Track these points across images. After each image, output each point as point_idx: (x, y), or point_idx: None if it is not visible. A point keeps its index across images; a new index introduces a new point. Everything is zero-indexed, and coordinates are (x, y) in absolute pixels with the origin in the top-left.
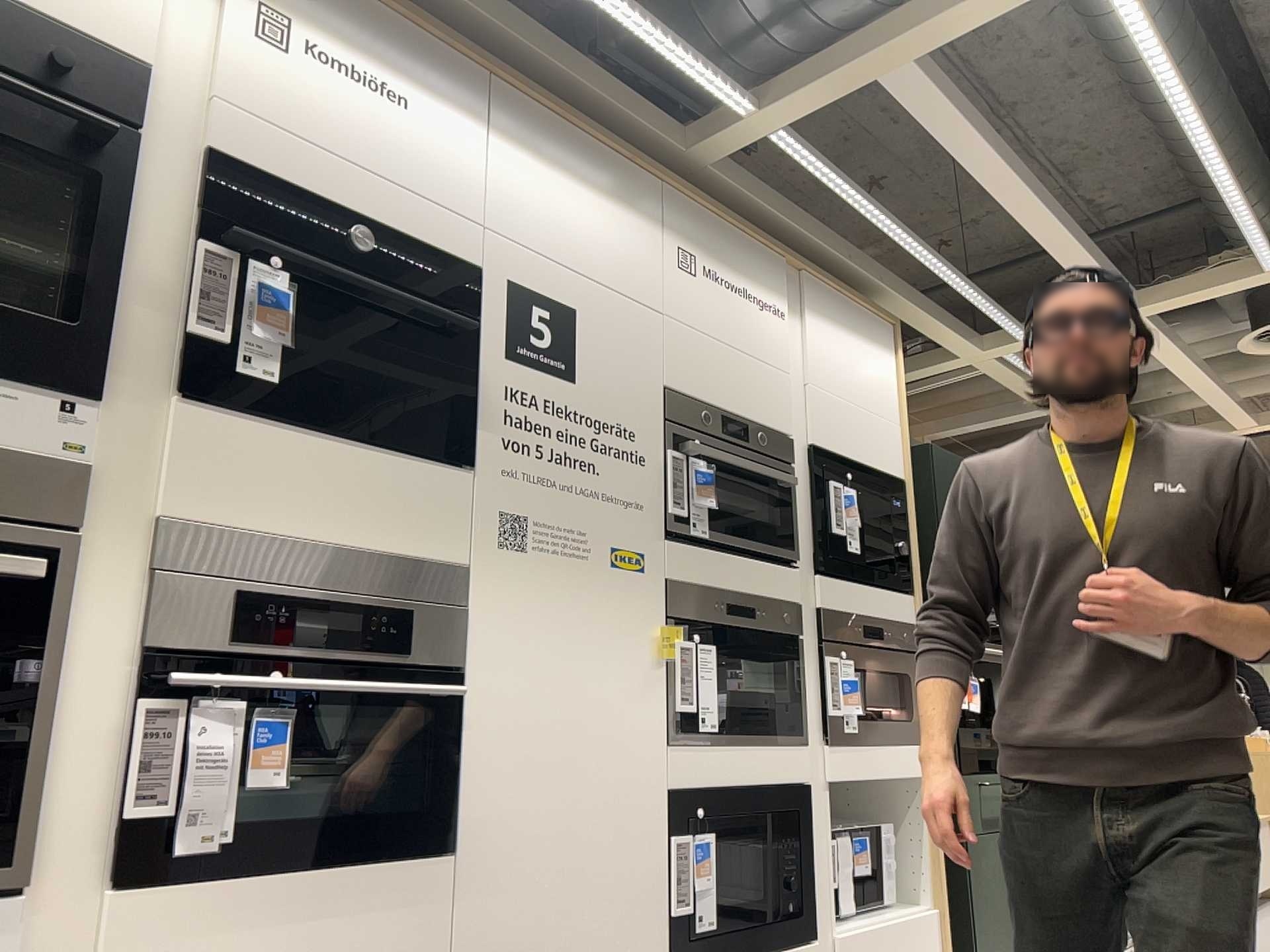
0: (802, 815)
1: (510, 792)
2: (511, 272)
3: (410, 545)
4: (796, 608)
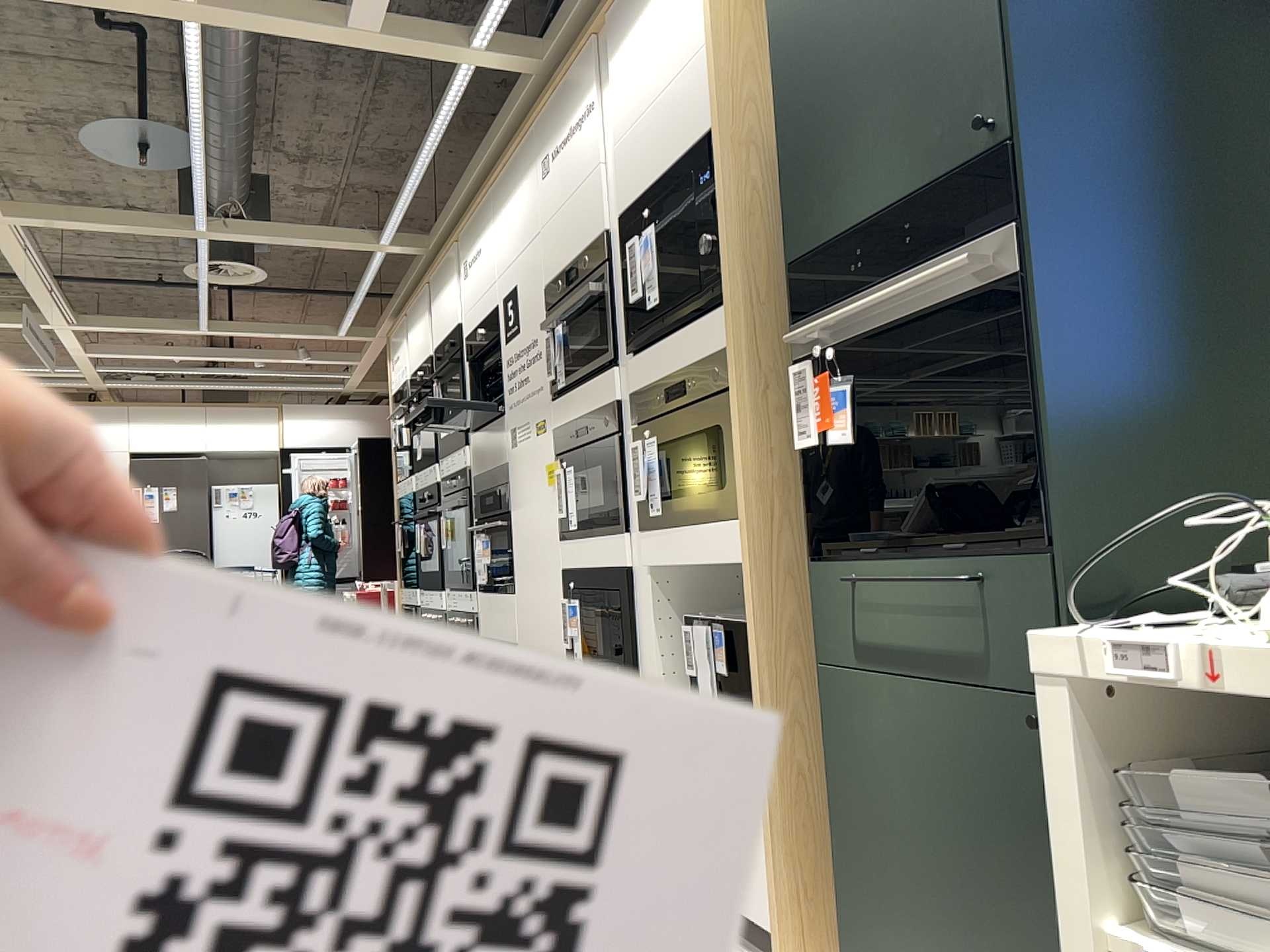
0: (625, 597)
1: (521, 568)
2: (502, 295)
3: (497, 461)
4: (612, 407)
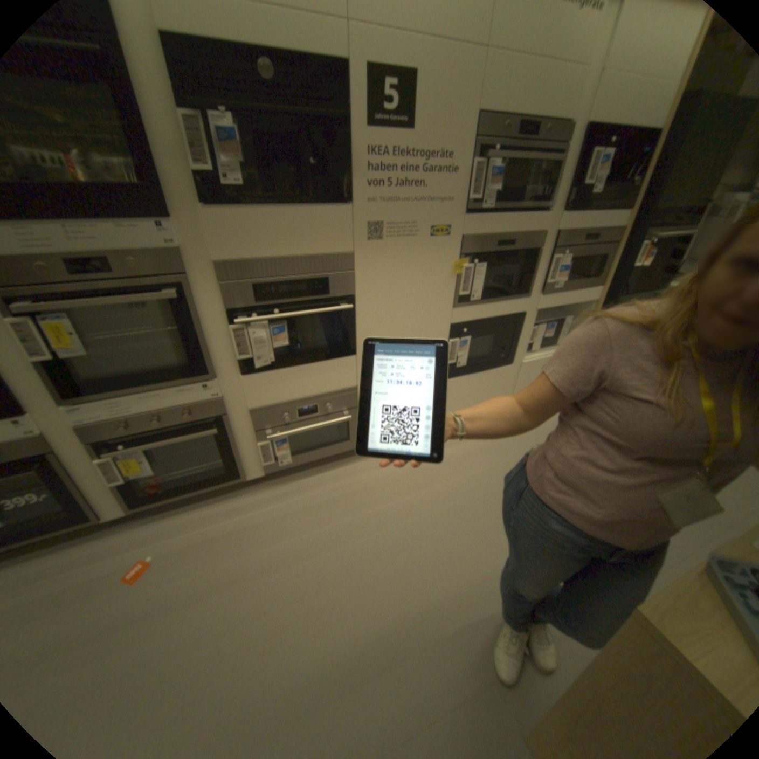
0: (517, 324)
1: (377, 334)
2: (368, 56)
3: (323, 249)
4: (542, 234)
